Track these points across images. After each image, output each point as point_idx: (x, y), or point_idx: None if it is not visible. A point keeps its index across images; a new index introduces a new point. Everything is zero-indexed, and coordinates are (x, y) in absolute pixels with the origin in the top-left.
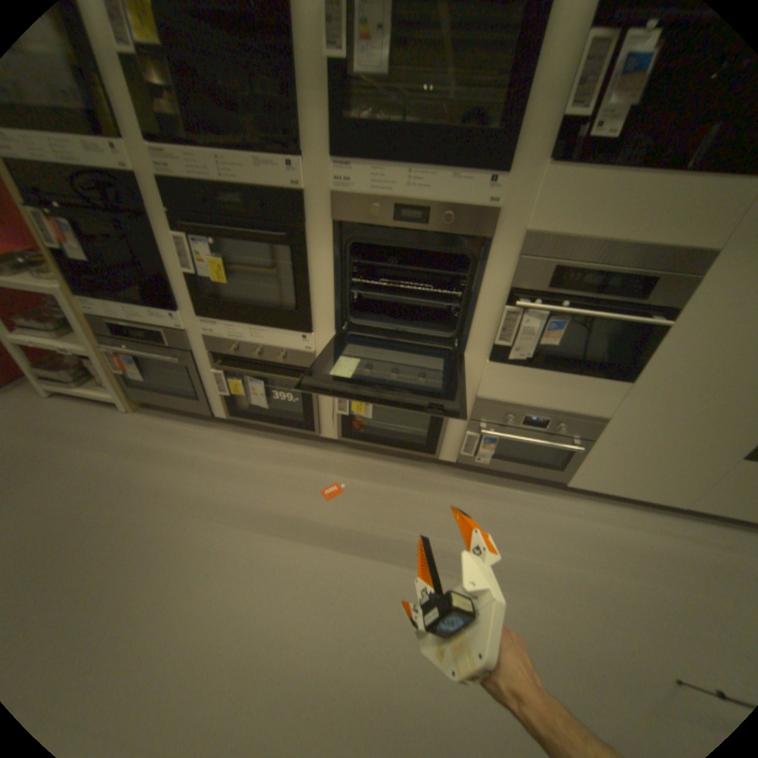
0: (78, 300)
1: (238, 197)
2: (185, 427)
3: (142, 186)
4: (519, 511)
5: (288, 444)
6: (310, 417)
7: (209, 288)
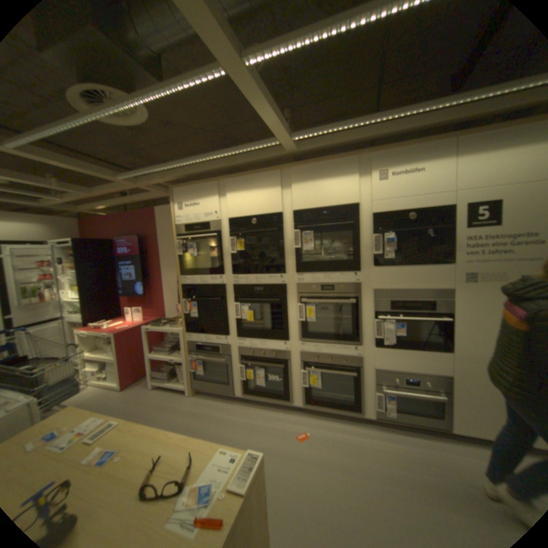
0: (186, 334)
1: (261, 288)
2: (217, 404)
3: (226, 288)
4: (425, 452)
5: (274, 412)
6: (287, 391)
7: (243, 324)
